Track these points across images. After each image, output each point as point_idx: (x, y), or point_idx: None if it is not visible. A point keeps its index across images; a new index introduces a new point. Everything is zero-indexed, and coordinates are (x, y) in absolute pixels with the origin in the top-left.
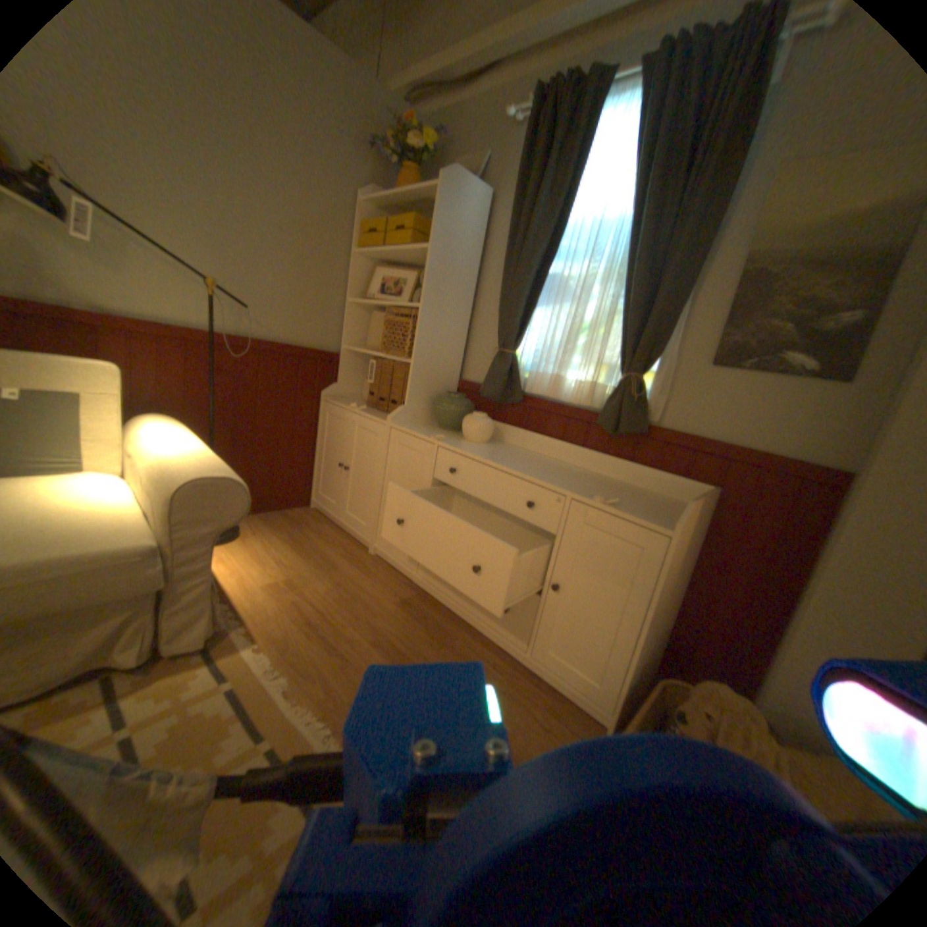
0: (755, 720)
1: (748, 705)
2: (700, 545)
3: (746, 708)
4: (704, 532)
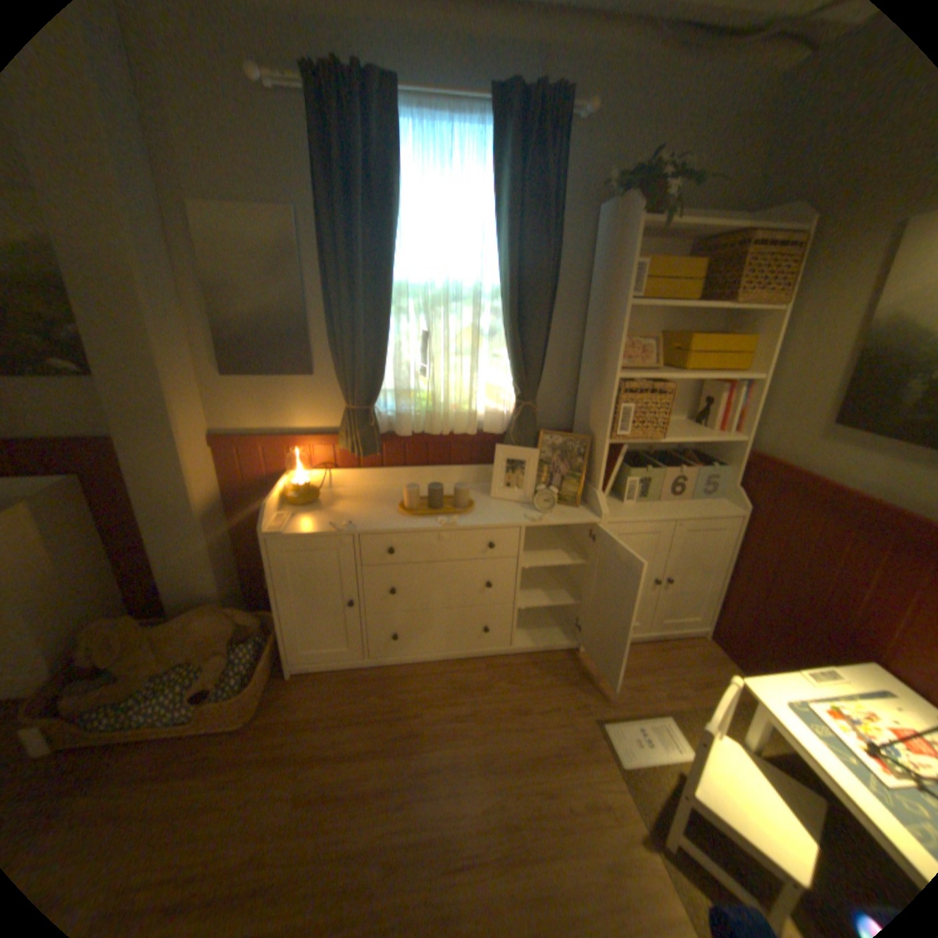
0: (120, 629)
1: (117, 621)
2: (82, 523)
3: (113, 625)
4: (78, 513)
